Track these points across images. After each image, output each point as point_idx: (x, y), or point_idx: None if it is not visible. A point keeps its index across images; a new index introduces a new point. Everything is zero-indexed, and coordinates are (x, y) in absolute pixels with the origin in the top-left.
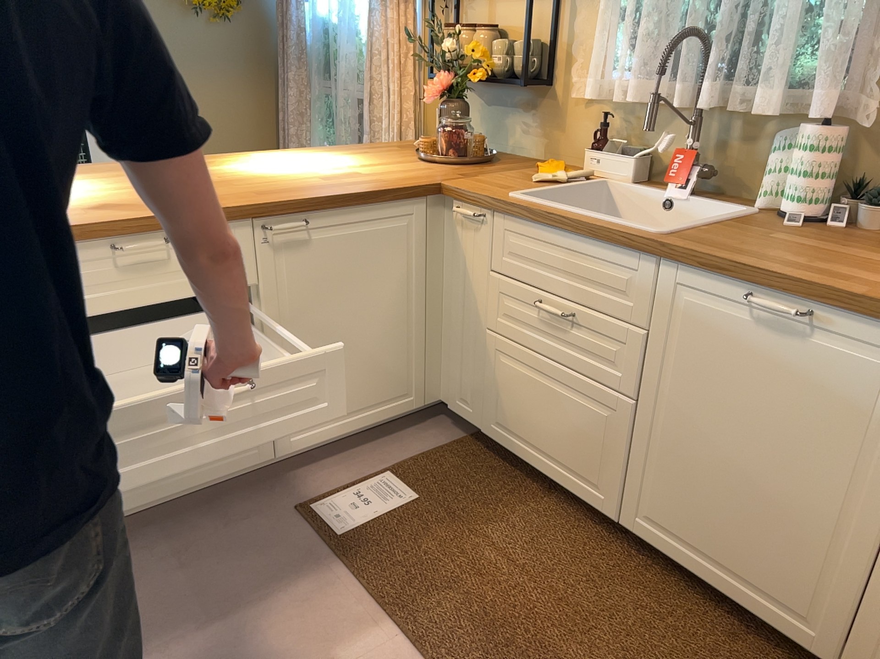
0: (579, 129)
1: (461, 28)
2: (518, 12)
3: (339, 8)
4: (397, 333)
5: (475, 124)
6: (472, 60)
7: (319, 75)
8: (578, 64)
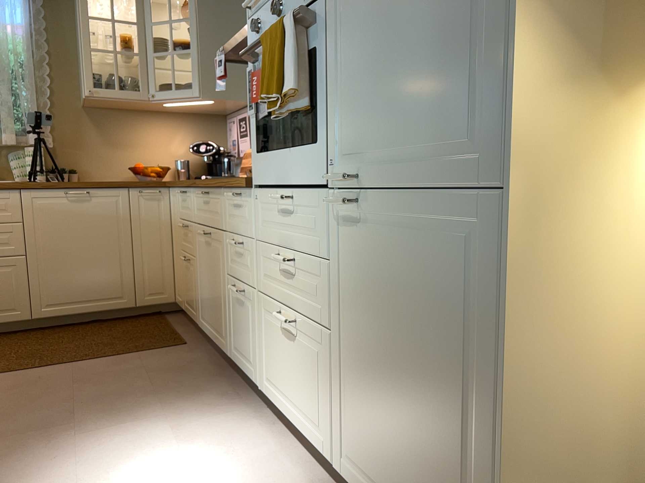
0: None
1: None
2: None
3: None
4: None
5: None
6: None
7: None
8: None
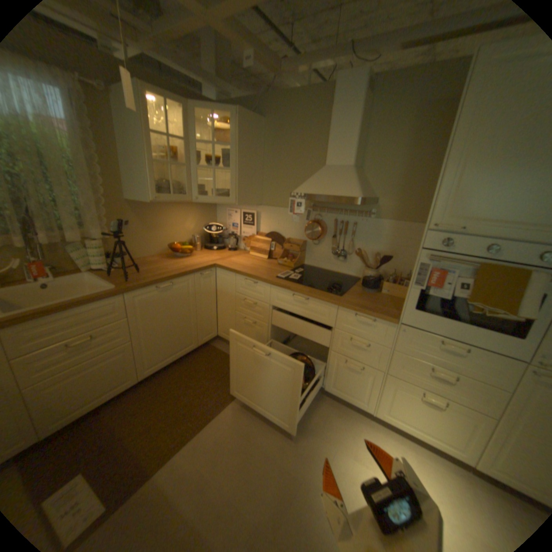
0: None
1: None
2: None
3: None
4: None
5: None
6: None
7: None
8: None
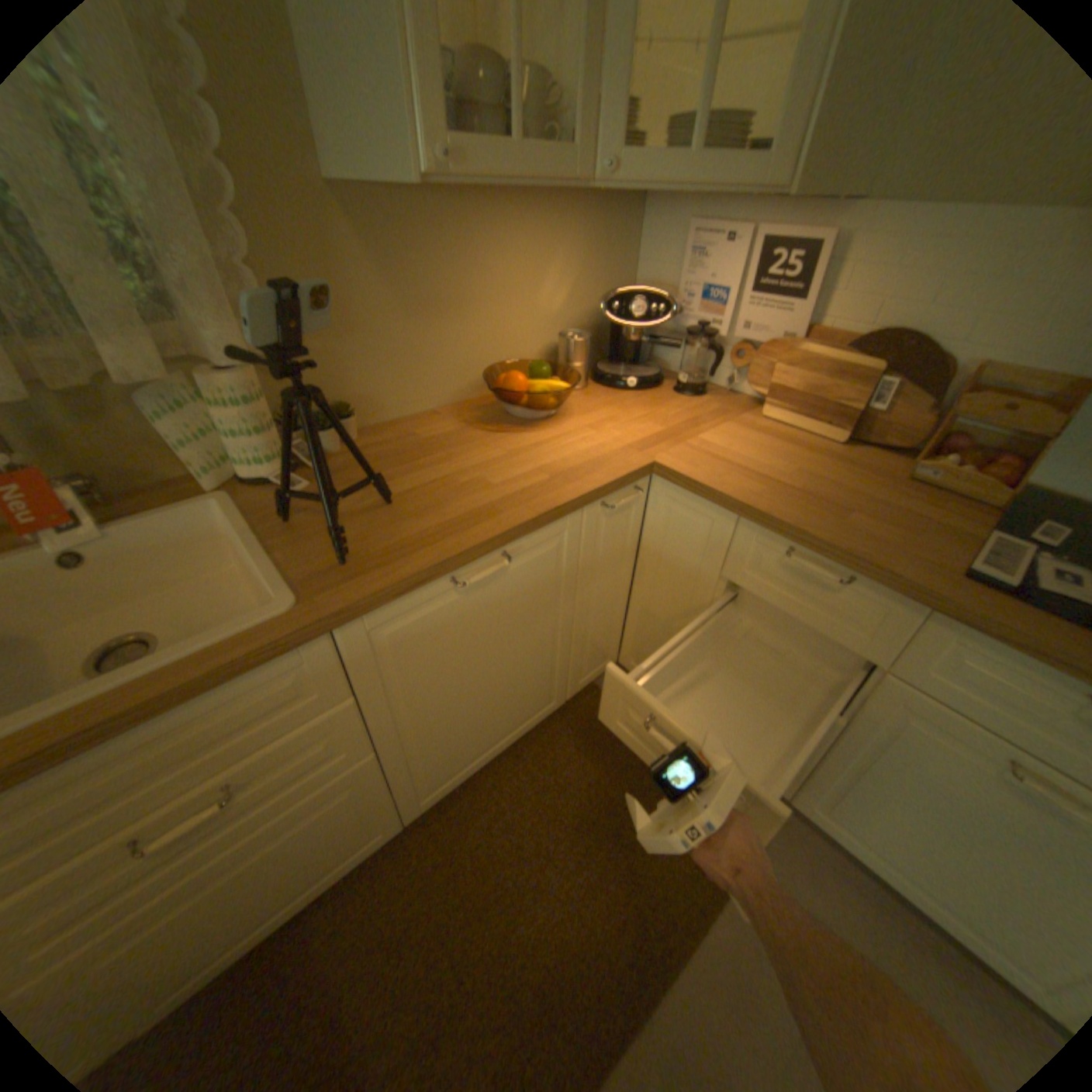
0: None
1: None
2: None
3: None
4: None
5: None
6: None
7: None
8: None
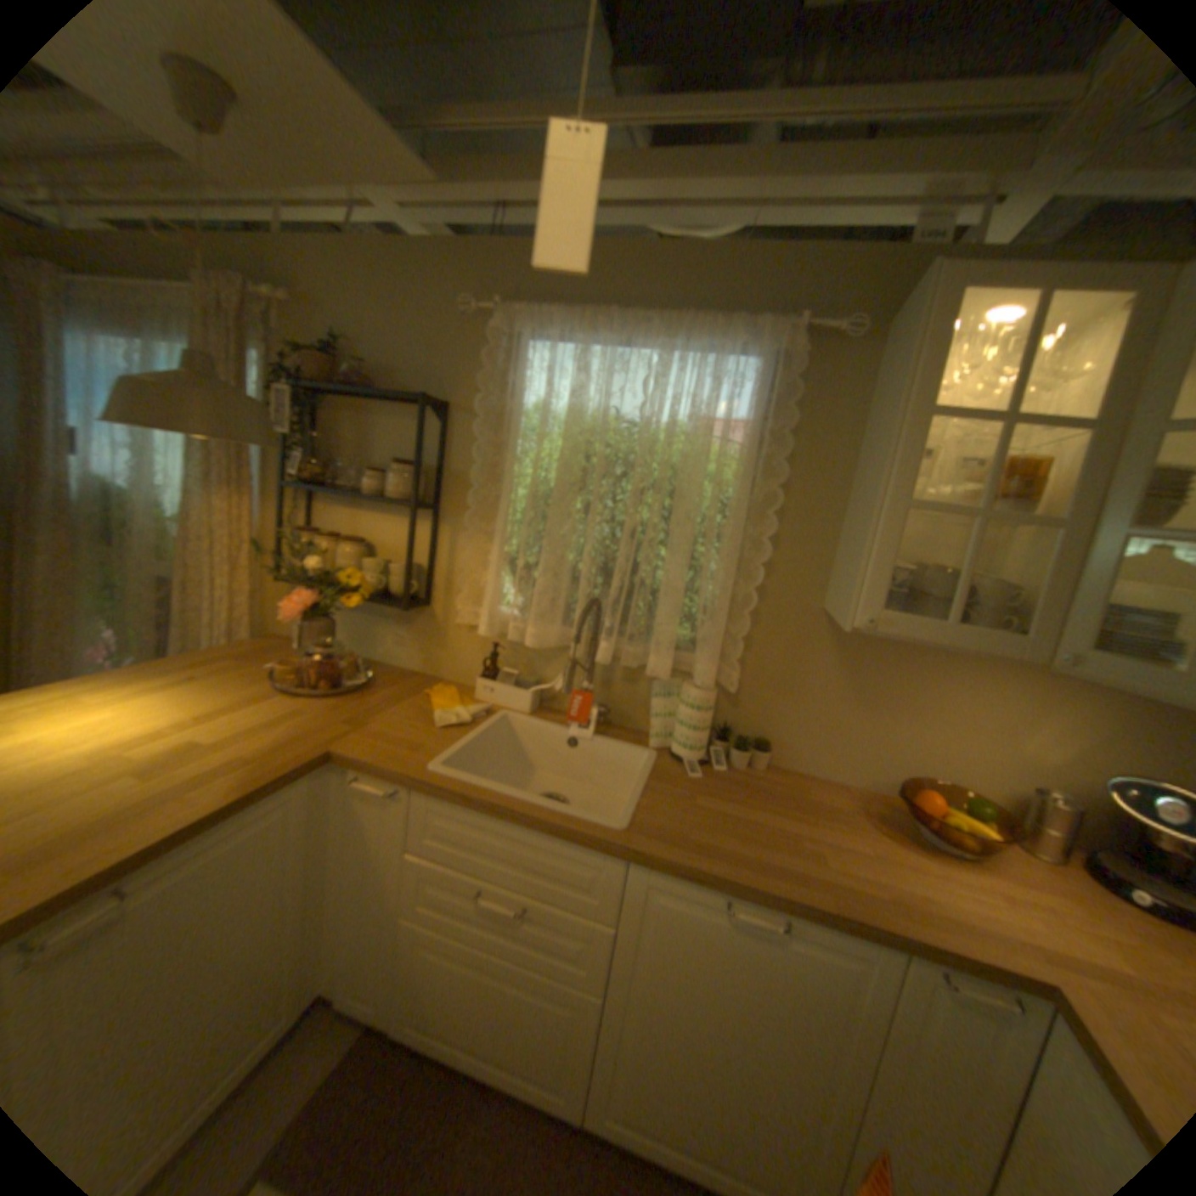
0: (463, 648)
1: (318, 532)
2: (388, 528)
3: (126, 470)
4: (263, 958)
5: (340, 636)
6: (344, 581)
7: (88, 541)
8: (461, 589)
